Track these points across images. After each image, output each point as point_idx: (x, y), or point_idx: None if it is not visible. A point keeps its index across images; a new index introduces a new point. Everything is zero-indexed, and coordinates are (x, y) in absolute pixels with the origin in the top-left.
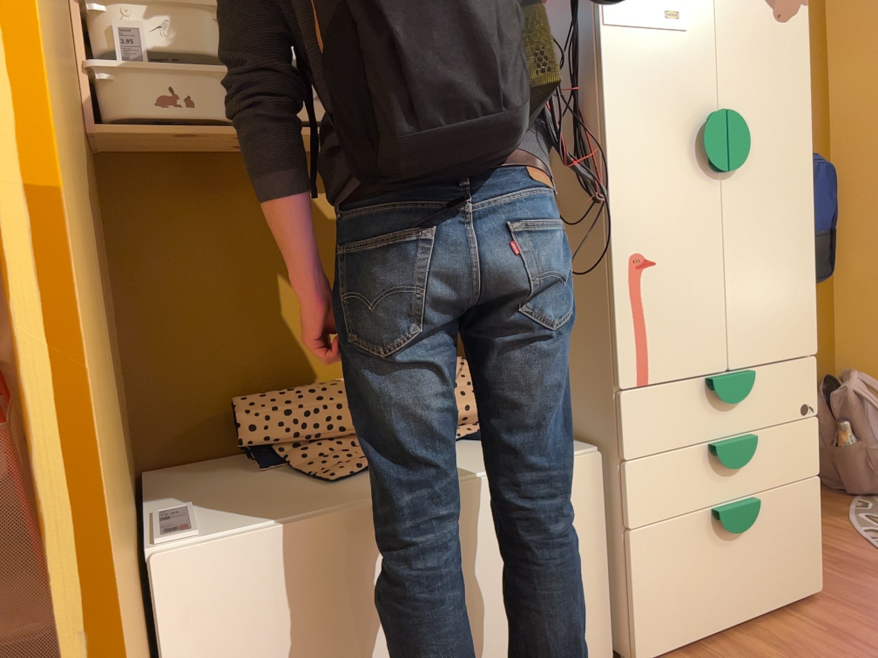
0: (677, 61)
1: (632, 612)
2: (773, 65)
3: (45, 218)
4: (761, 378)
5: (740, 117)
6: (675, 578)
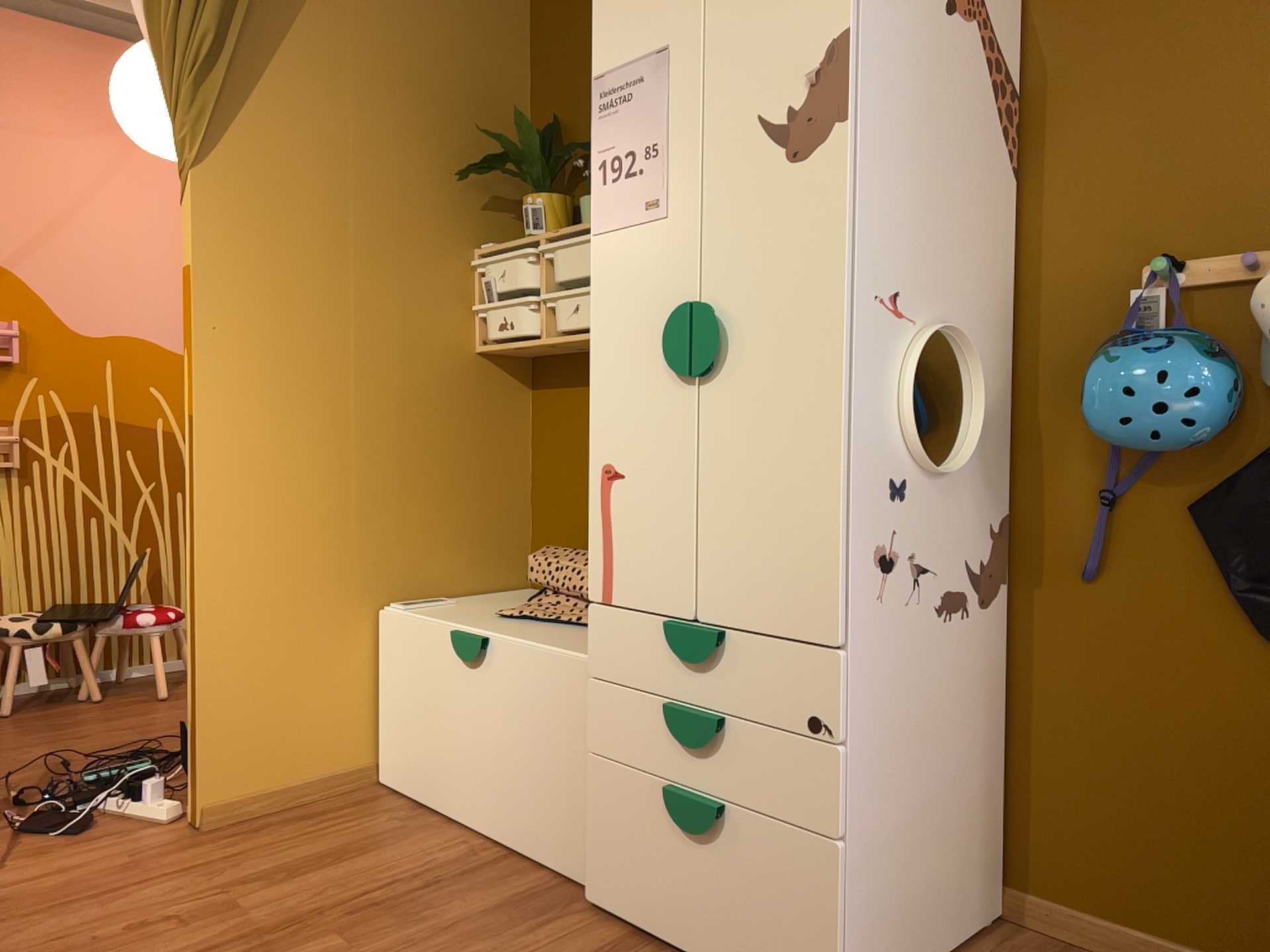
0: (654, 252)
1: (589, 841)
2: (781, 223)
3: (195, 421)
4: (743, 649)
5: (705, 306)
6: (624, 834)
